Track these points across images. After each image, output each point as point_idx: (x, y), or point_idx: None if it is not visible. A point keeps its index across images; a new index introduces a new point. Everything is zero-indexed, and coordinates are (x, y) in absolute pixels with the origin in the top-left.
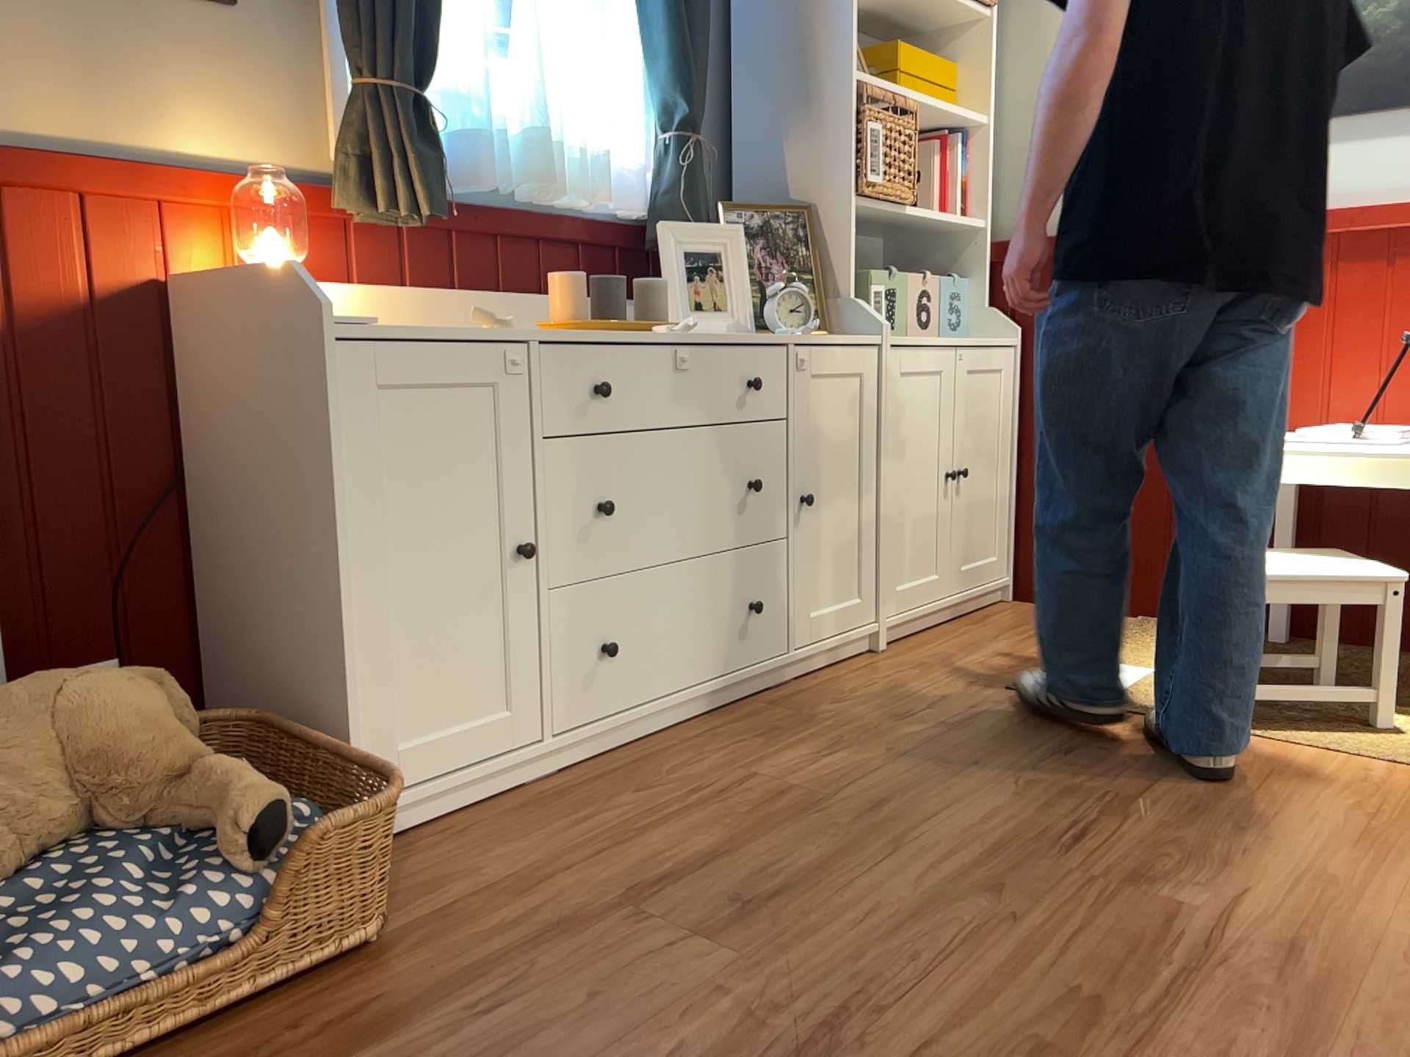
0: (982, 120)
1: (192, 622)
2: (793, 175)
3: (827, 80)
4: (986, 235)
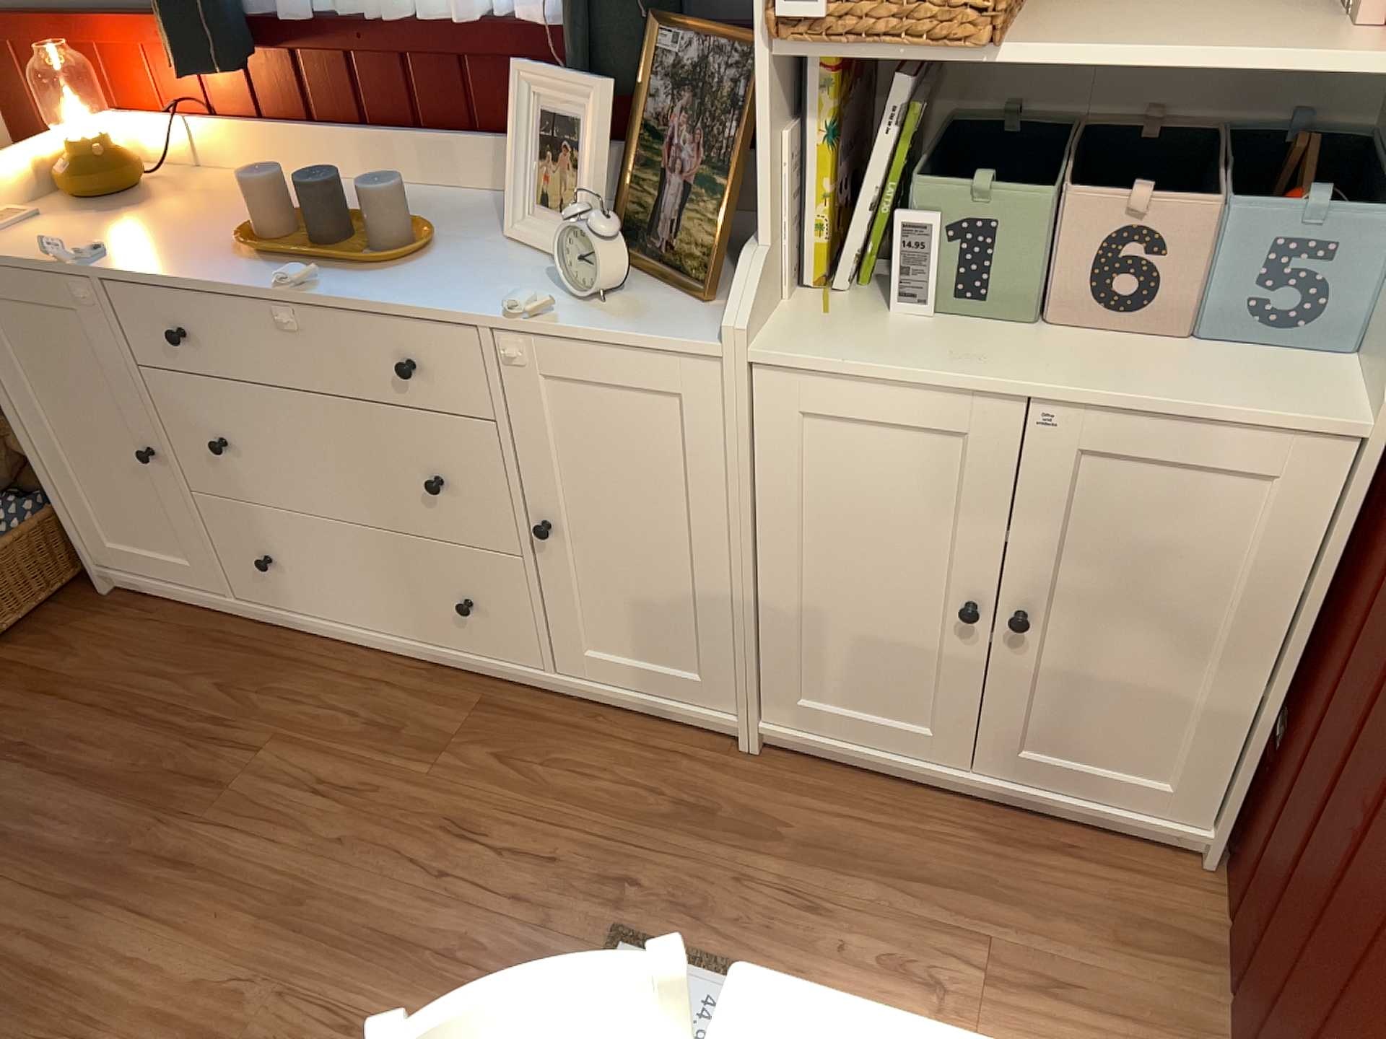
0: None
1: None
2: None
3: None
4: None
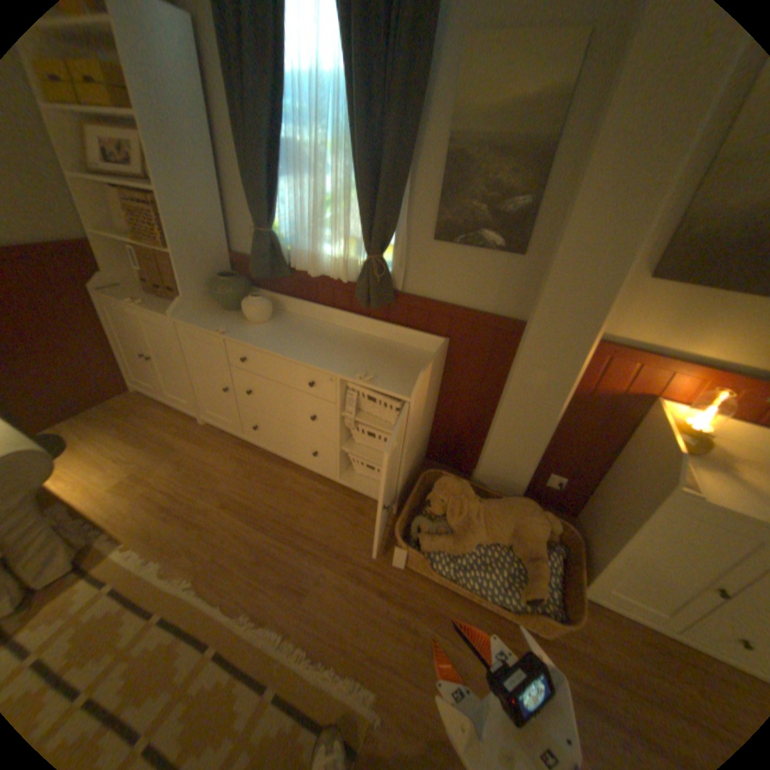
0: None
1: (596, 485)
2: None
3: None
4: None
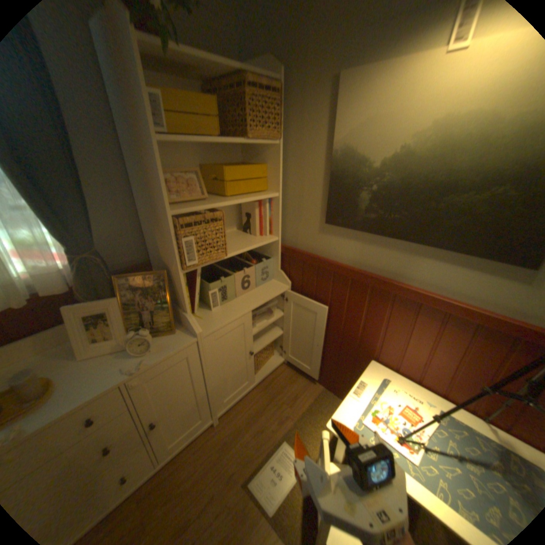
0: (275, 196)
1: None
2: (161, 251)
3: (161, 214)
4: (278, 243)
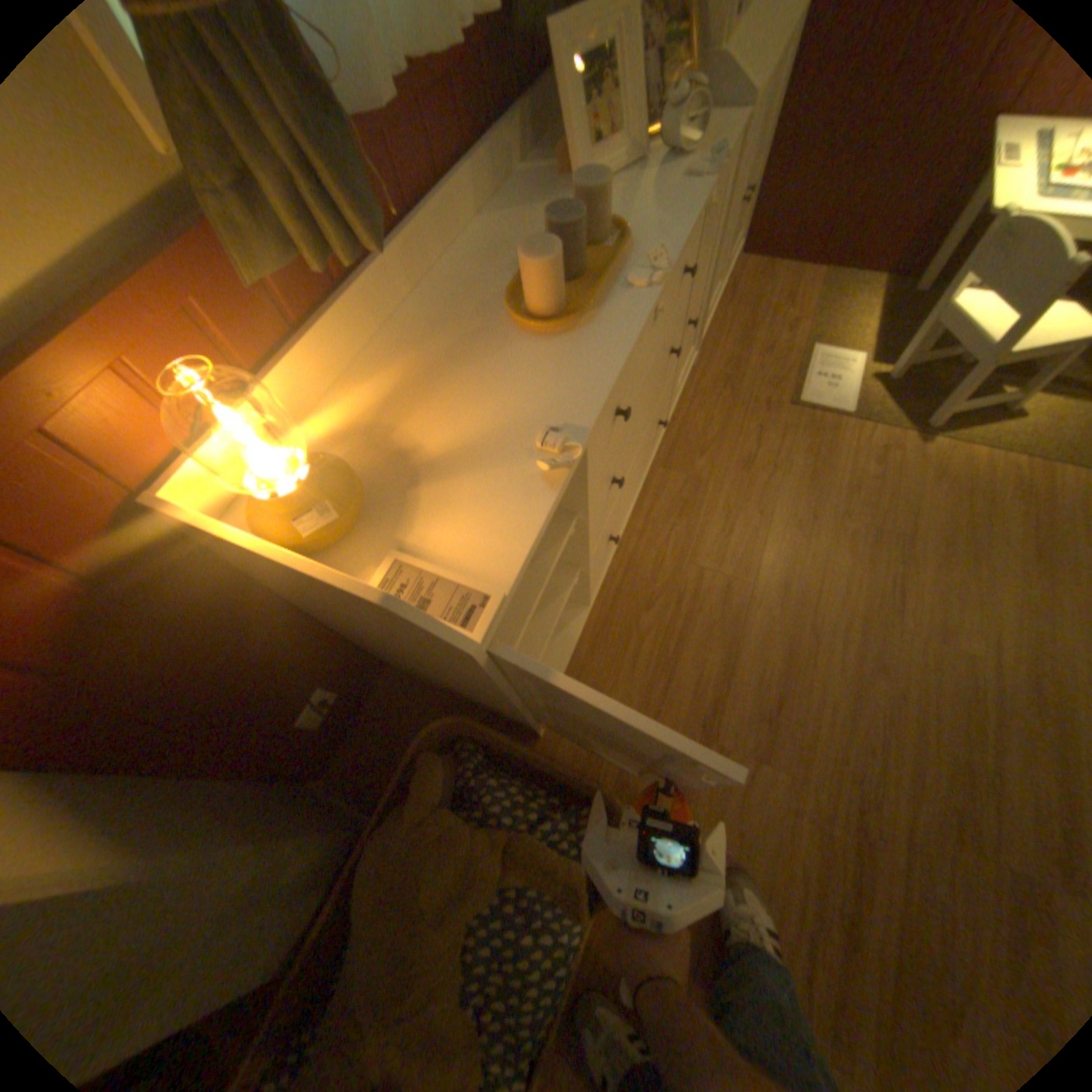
0: None
1: (340, 637)
2: None
3: None
4: None
